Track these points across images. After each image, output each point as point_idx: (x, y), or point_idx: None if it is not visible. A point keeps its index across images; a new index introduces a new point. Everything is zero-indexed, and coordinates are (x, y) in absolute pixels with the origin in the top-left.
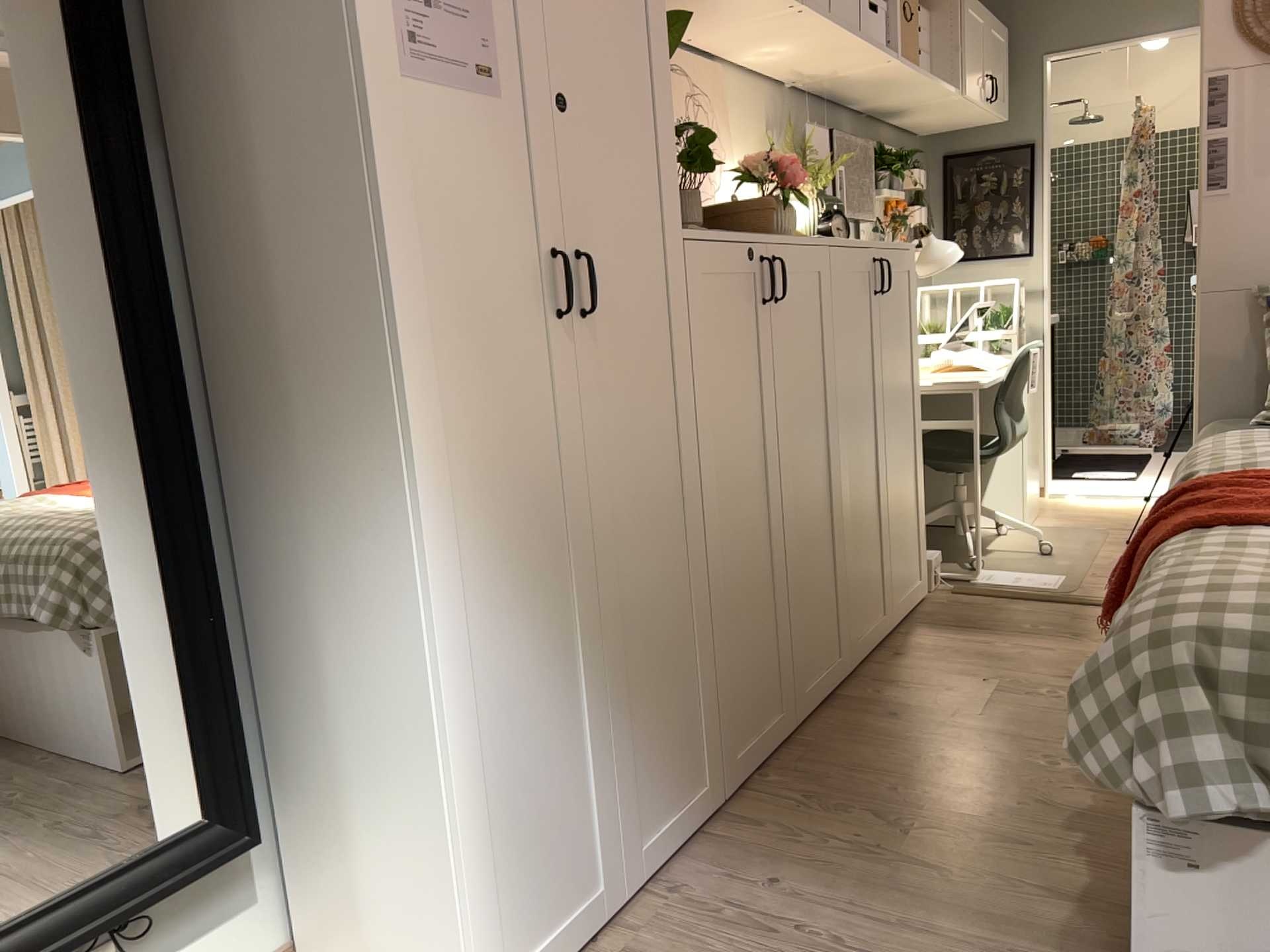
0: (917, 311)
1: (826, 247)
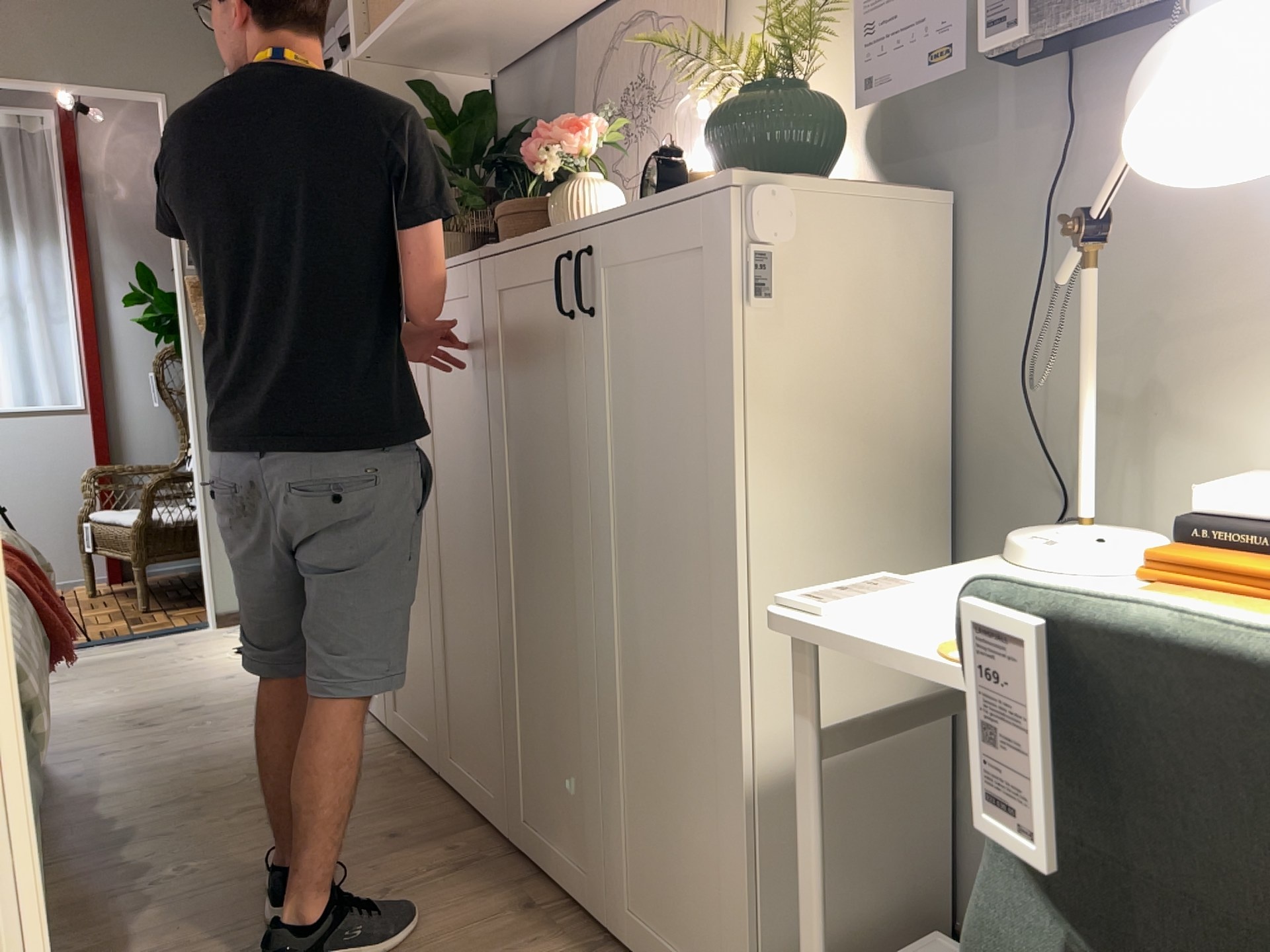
0: (730, 352)
1: (472, 264)
